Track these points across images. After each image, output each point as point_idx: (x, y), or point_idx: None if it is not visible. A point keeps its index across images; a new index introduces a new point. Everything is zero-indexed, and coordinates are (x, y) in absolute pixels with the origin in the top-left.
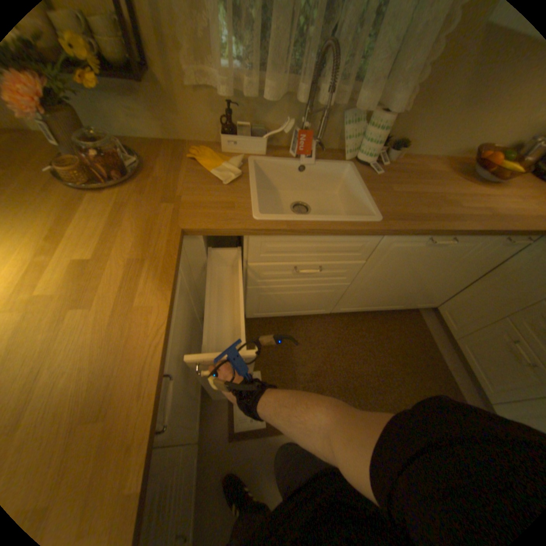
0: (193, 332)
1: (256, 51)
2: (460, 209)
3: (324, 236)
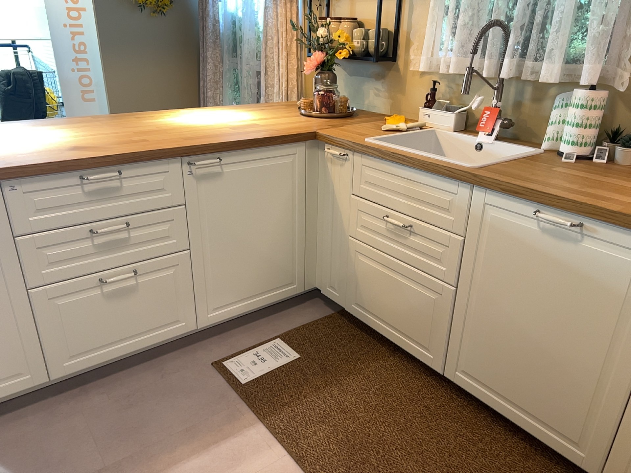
0: (275, 232)
1: (451, 41)
2: (625, 199)
3: (409, 171)
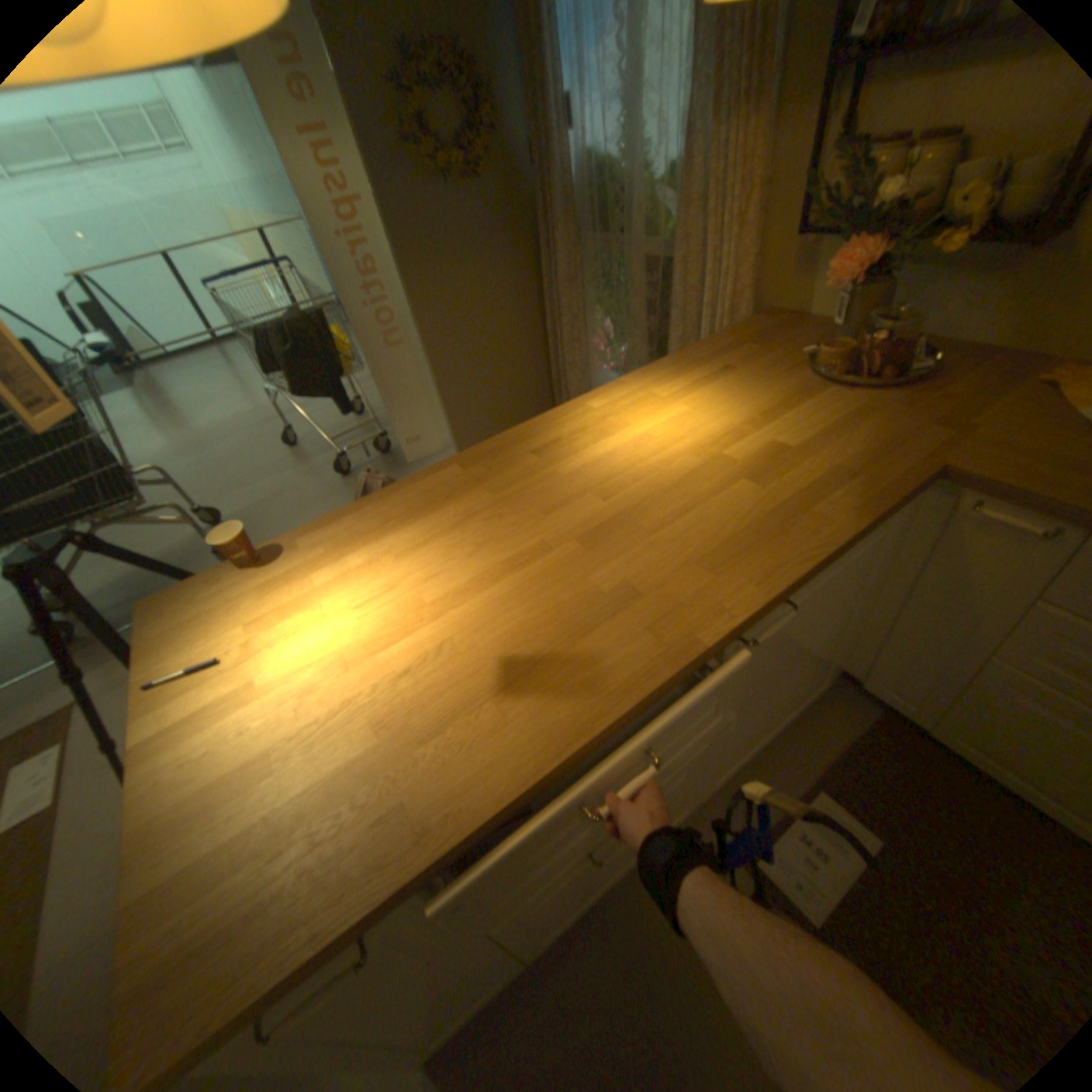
0: (828, 645)
1: None
2: None
3: None
